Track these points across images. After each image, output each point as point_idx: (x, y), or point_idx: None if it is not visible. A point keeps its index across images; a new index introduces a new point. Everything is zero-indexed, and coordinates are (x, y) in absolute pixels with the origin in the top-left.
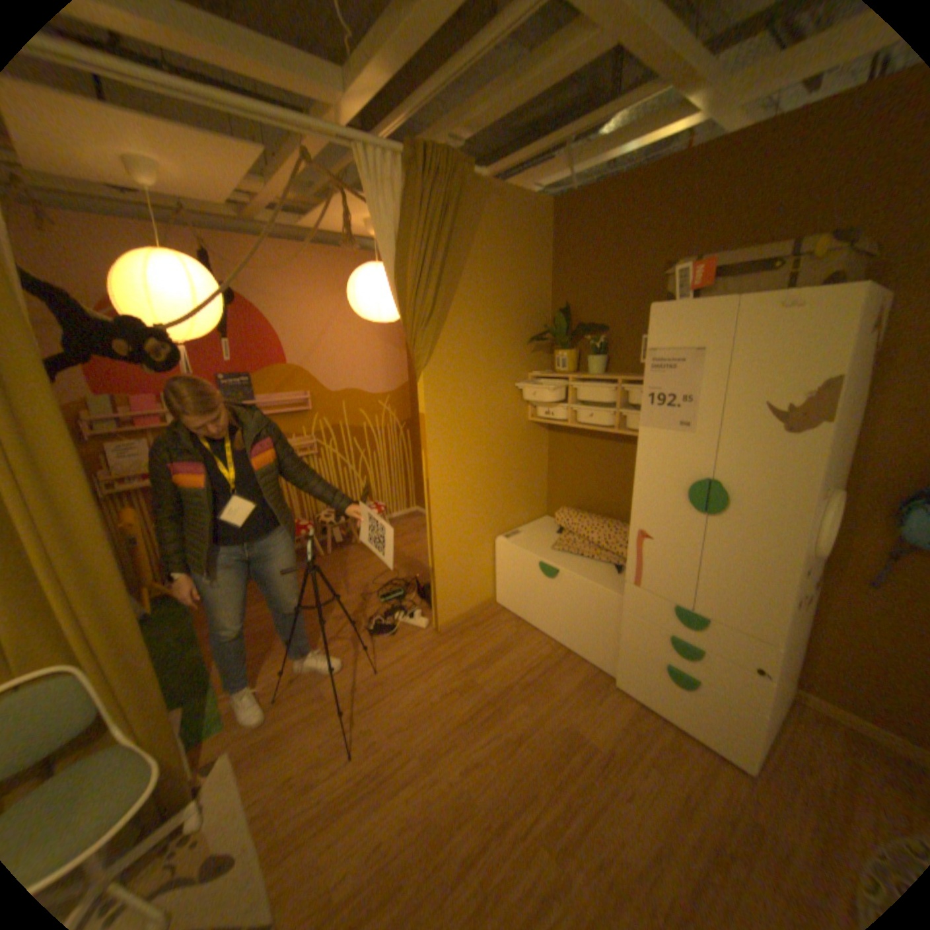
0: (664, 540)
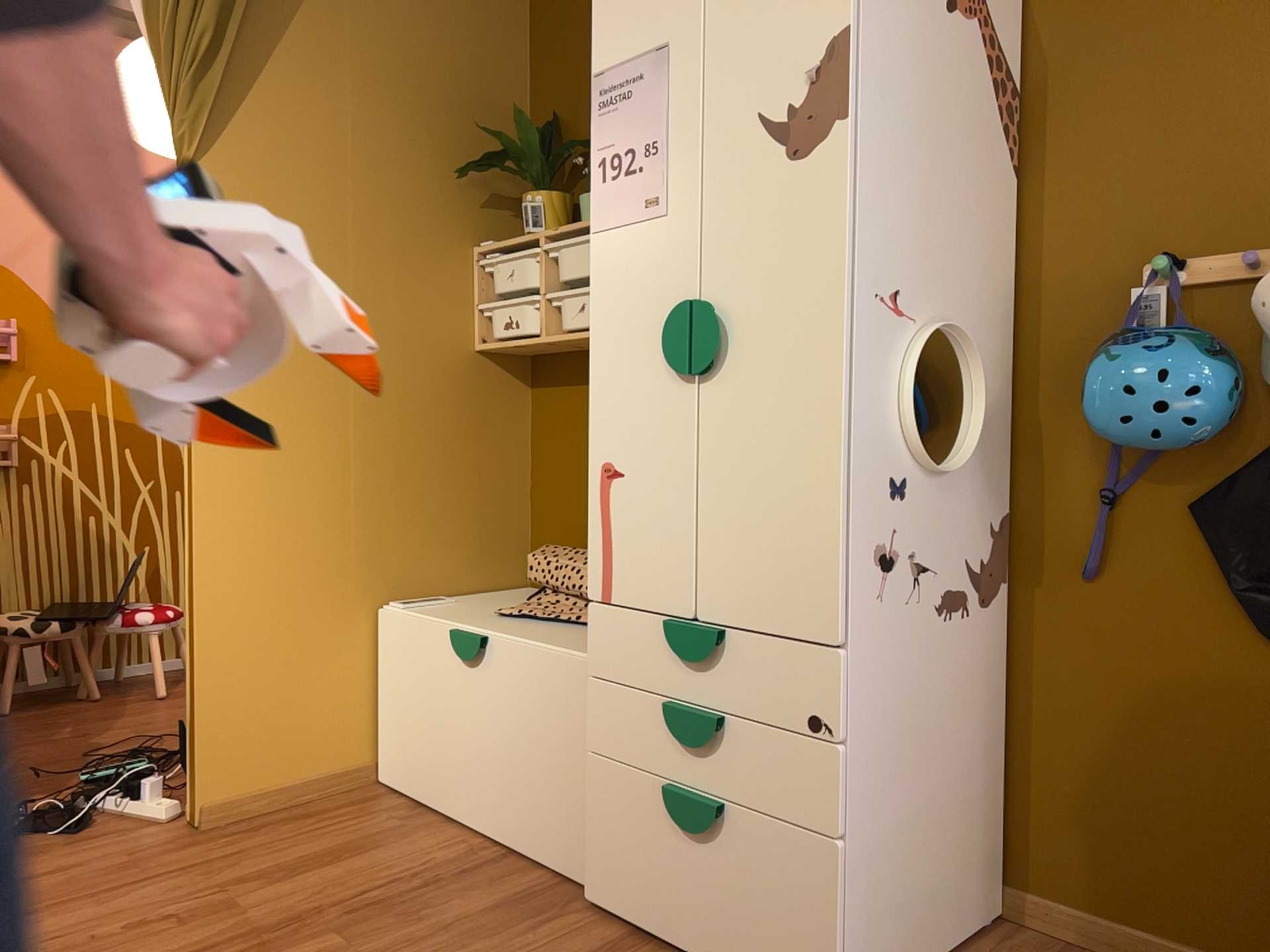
0: (640, 469)
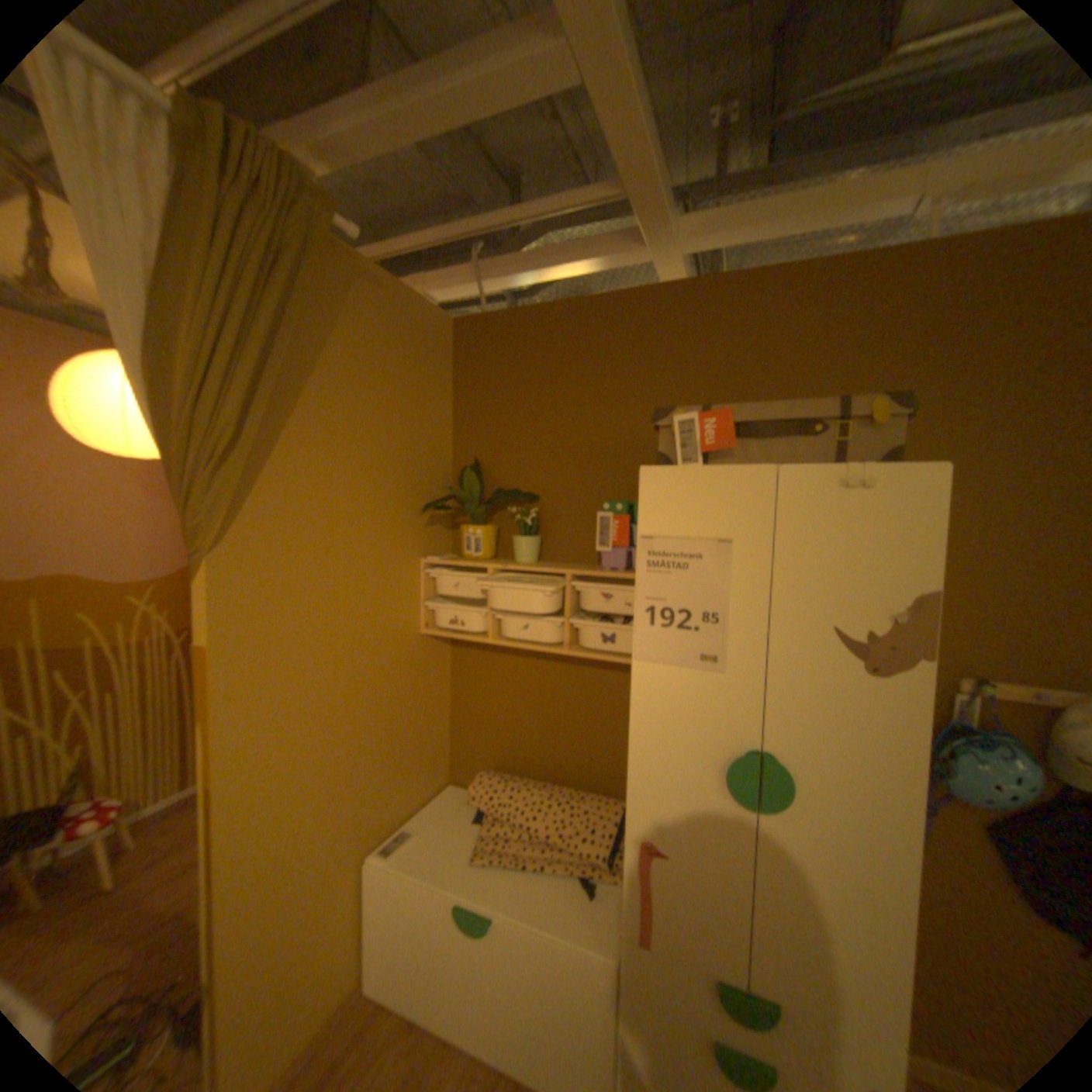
0: (689, 861)
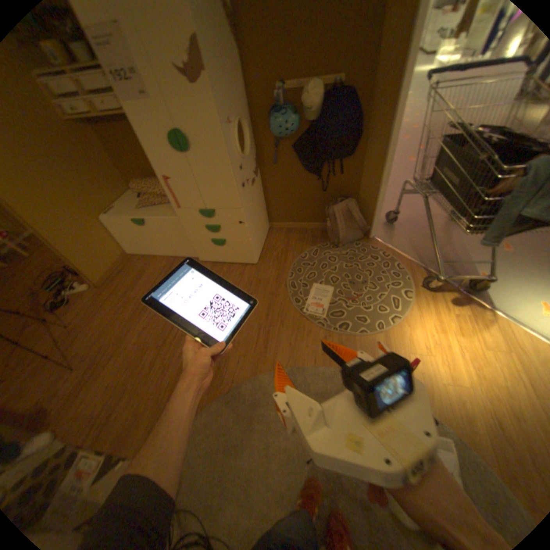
0: (174, 178)
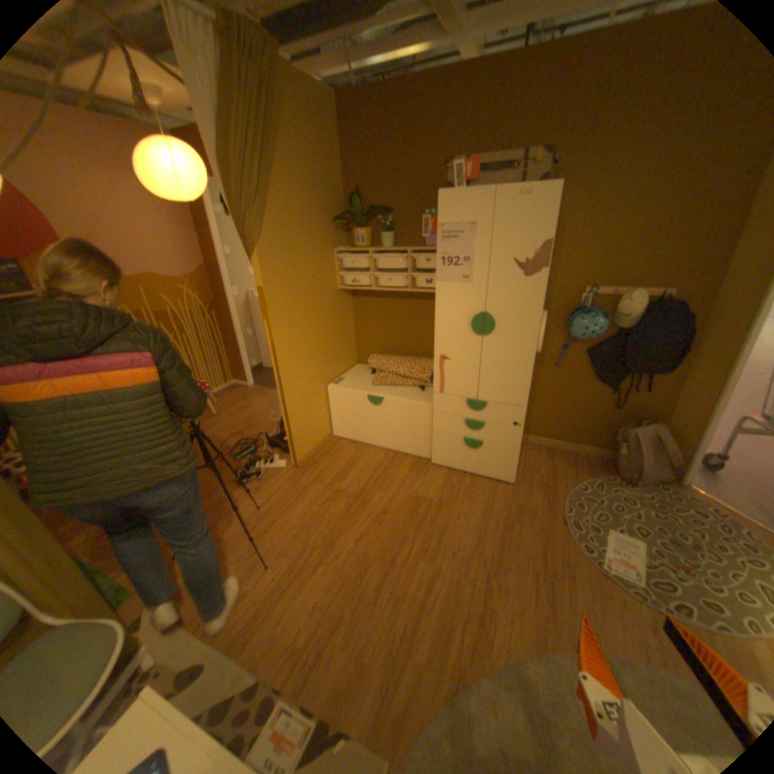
0: (456, 359)
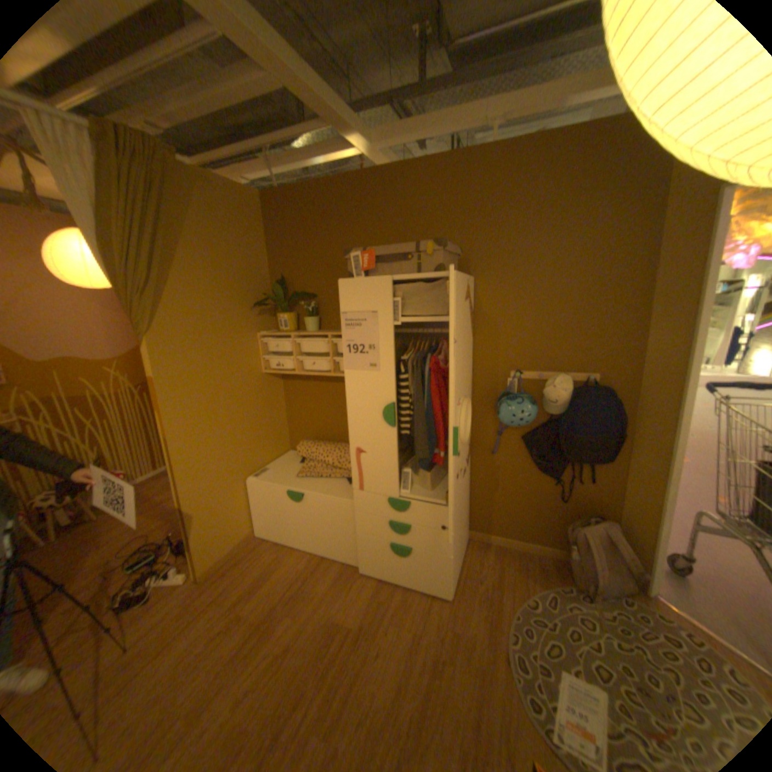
0: (373, 452)
